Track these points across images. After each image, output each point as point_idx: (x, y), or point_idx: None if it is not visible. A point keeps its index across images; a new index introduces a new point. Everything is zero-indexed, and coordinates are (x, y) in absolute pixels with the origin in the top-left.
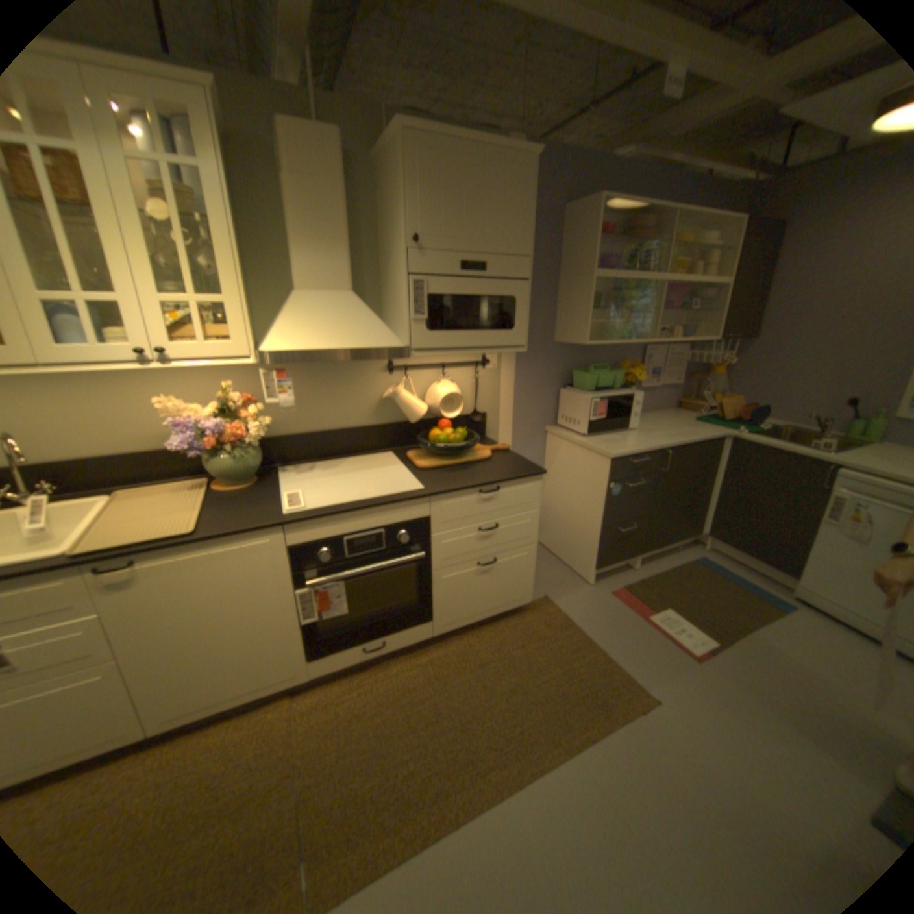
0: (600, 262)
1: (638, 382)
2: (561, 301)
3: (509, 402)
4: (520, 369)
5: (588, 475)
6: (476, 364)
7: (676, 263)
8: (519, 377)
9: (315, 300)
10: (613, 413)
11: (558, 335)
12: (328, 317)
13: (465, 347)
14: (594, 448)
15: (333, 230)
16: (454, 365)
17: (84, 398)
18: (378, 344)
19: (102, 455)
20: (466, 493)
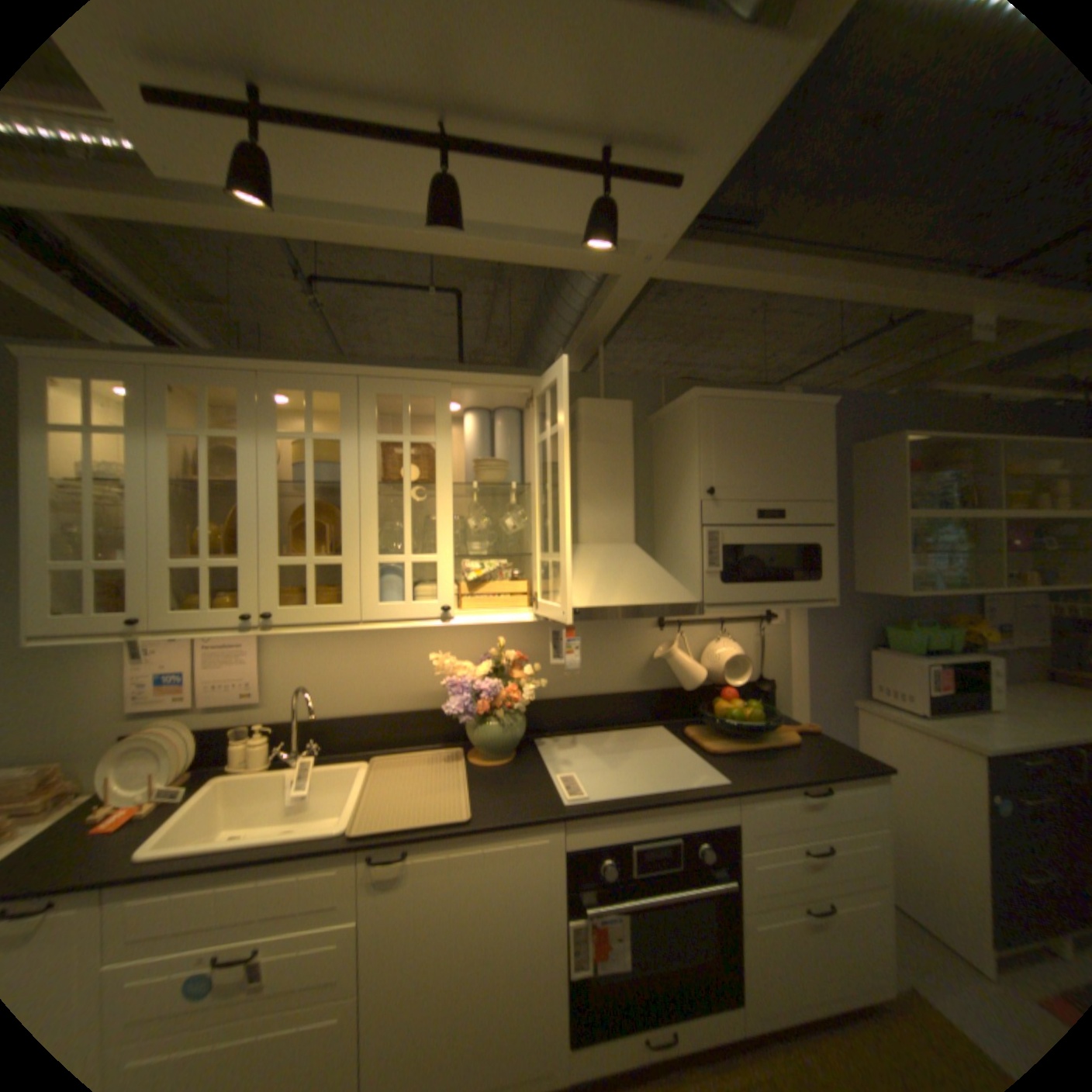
0: (912, 502)
1: (984, 644)
2: (859, 545)
3: (803, 667)
4: (814, 626)
5: (945, 780)
6: (761, 619)
7: (1008, 498)
8: (814, 636)
9: (599, 553)
10: (963, 687)
11: (860, 584)
12: (614, 571)
13: (763, 602)
14: (950, 738)
15: (620, 486)
16: (734, 620)
17: (363, 652)
18: (670, 599)
19: (364, 713)
20: (787, 796)
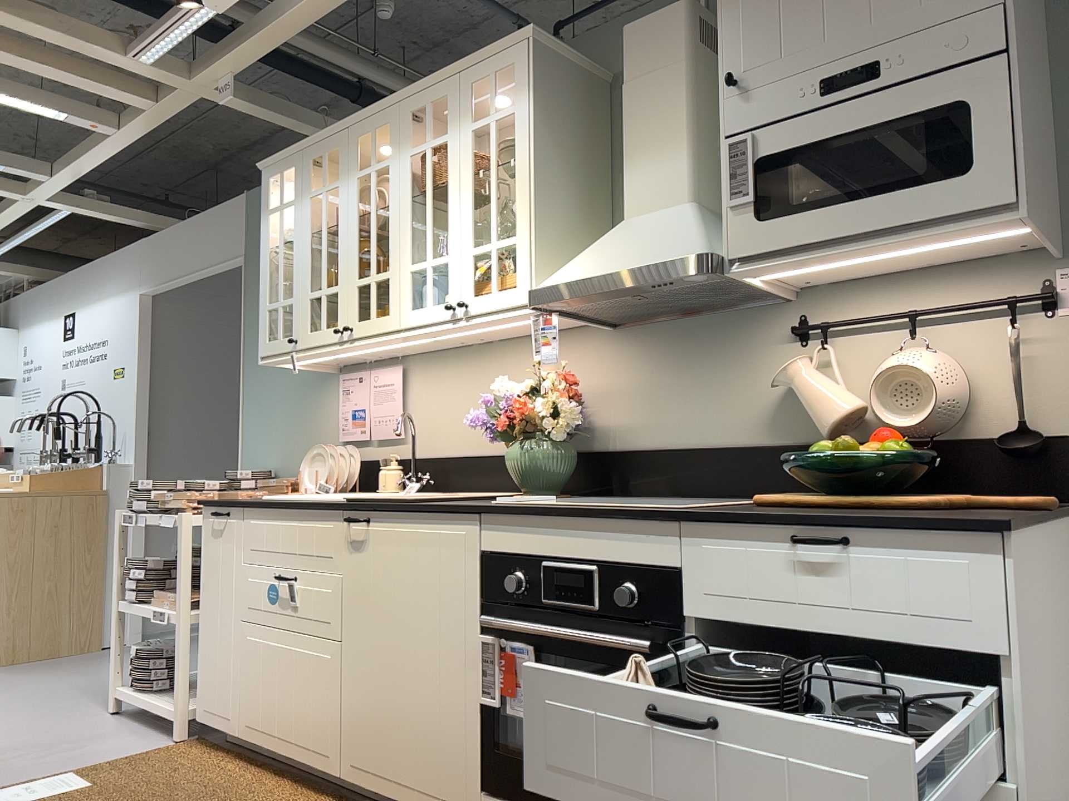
0: None
1: None
2: None
3: None
4: None
5: None
6: (1009, 302)
7: None
8: None
9: (632, 224)
10: None
11: None
12: (629, 239)
13: (844, 238)
14: None
15: (668, 126)
16: (945, 311)
17: (470, 389)
18: (665, 256)
19: (469, 454)
20: (760, 535)
